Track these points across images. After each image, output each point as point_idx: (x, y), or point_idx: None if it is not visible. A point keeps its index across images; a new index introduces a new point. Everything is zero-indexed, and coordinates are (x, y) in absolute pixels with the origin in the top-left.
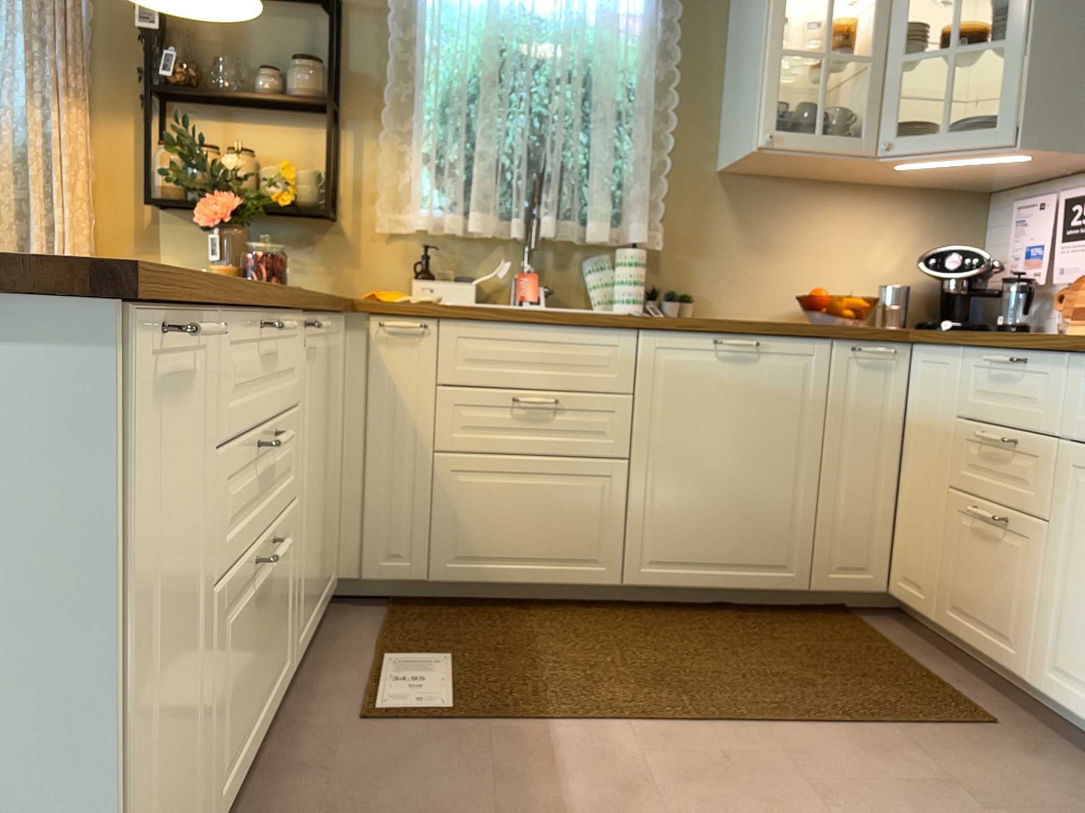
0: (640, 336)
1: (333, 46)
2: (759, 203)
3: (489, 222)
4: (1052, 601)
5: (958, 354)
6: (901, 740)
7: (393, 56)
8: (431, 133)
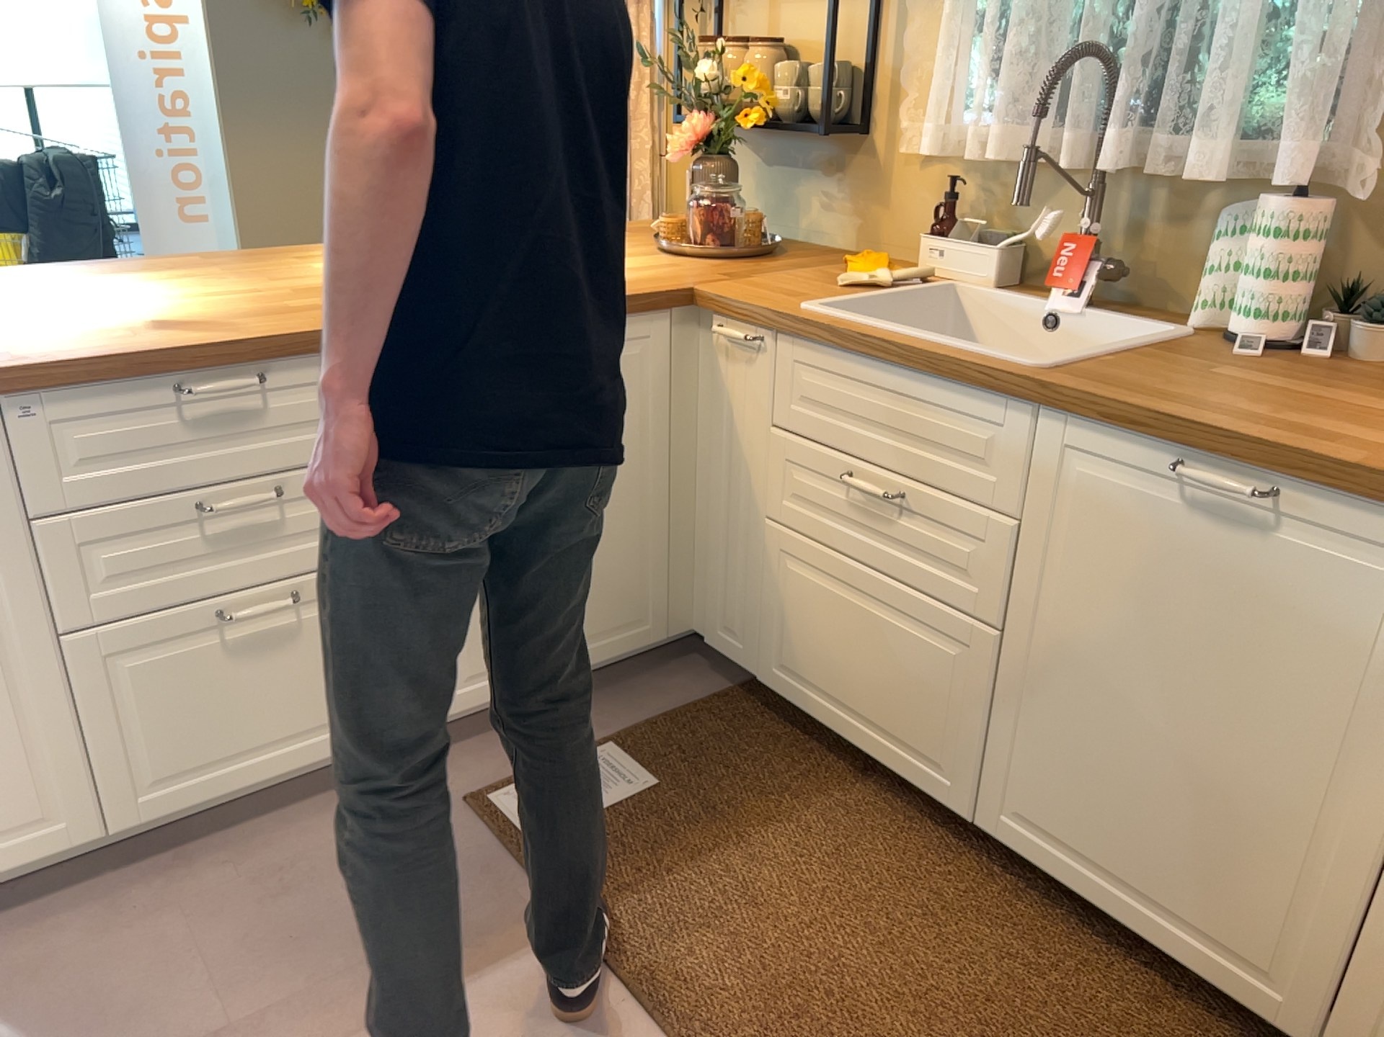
0: (1040, 417)
1: None
2: None
3: (1019, 146)
4: None
5: None
6: None
7: None
8: None
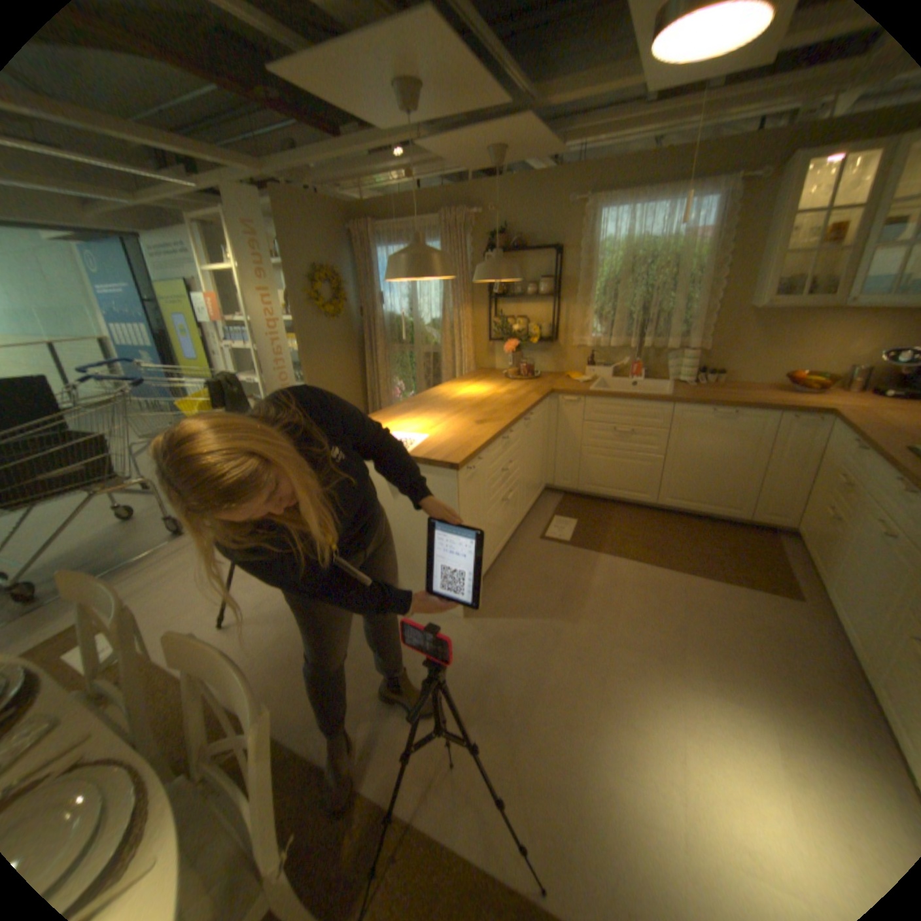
0: (674, 406)
1: (555, 271)
2: (775, 321)
3: (619, 342)
4: (842, 561)
5: (848, 431)
6: (744, 594)
7: (581, 269)
8: (596, 303)
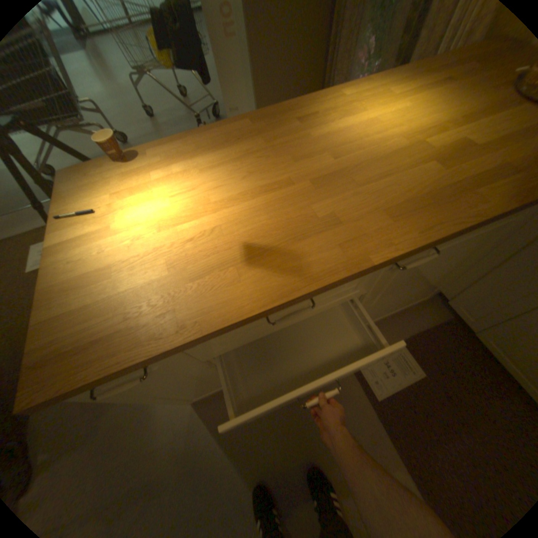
0: None
1: None
2: None
3: None
4: None
5: None
6: None
7: None
8: None
